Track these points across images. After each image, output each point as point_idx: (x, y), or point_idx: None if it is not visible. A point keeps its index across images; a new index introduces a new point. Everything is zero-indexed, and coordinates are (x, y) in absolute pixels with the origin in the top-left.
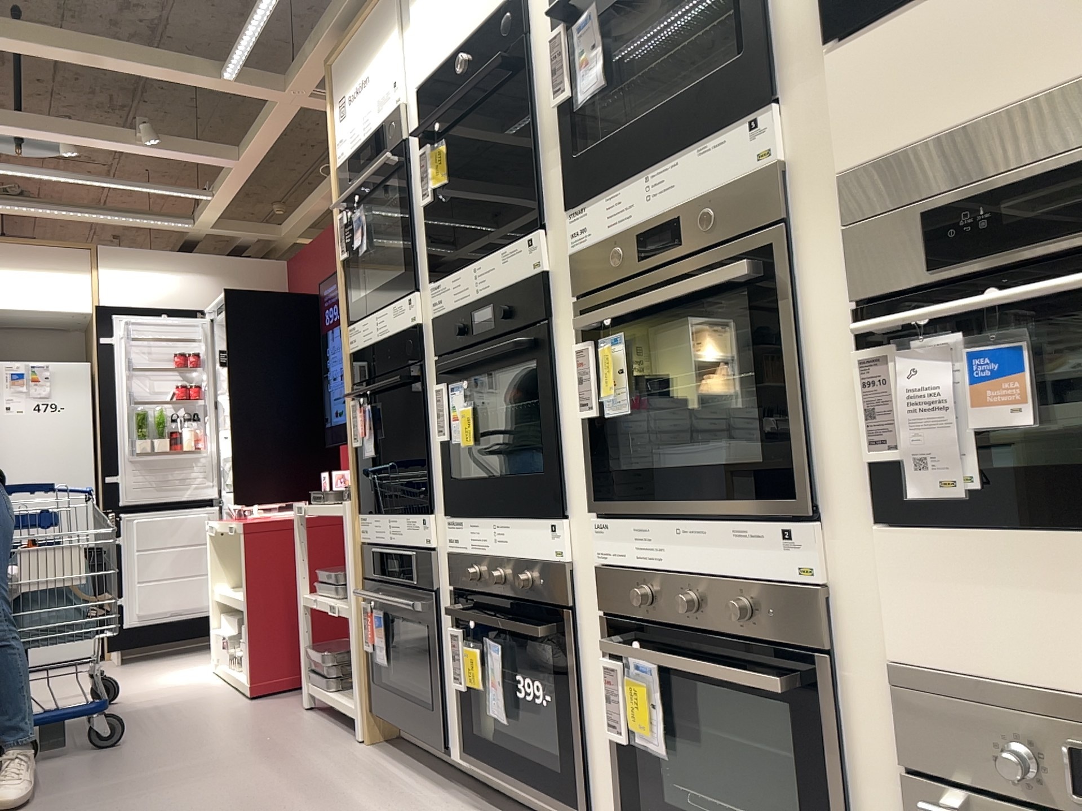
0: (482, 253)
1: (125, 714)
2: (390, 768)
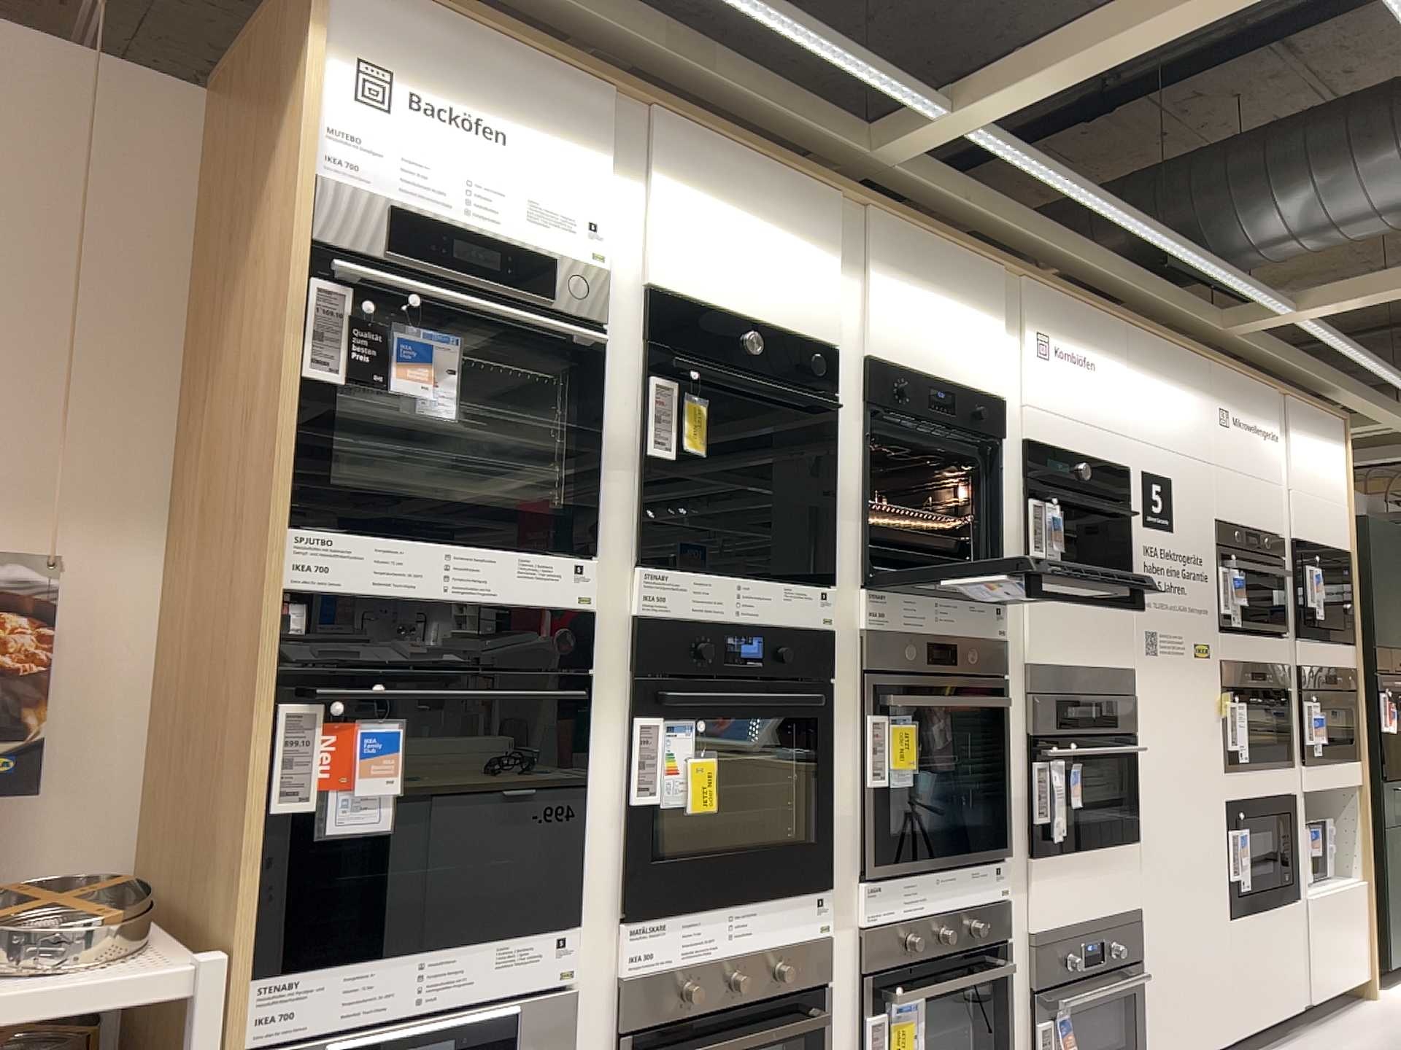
0: (737, 567)
1: None
2: None
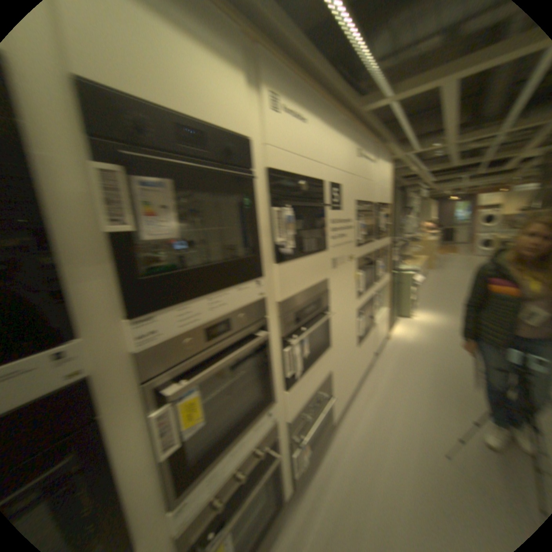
0: None
1: None
2: None
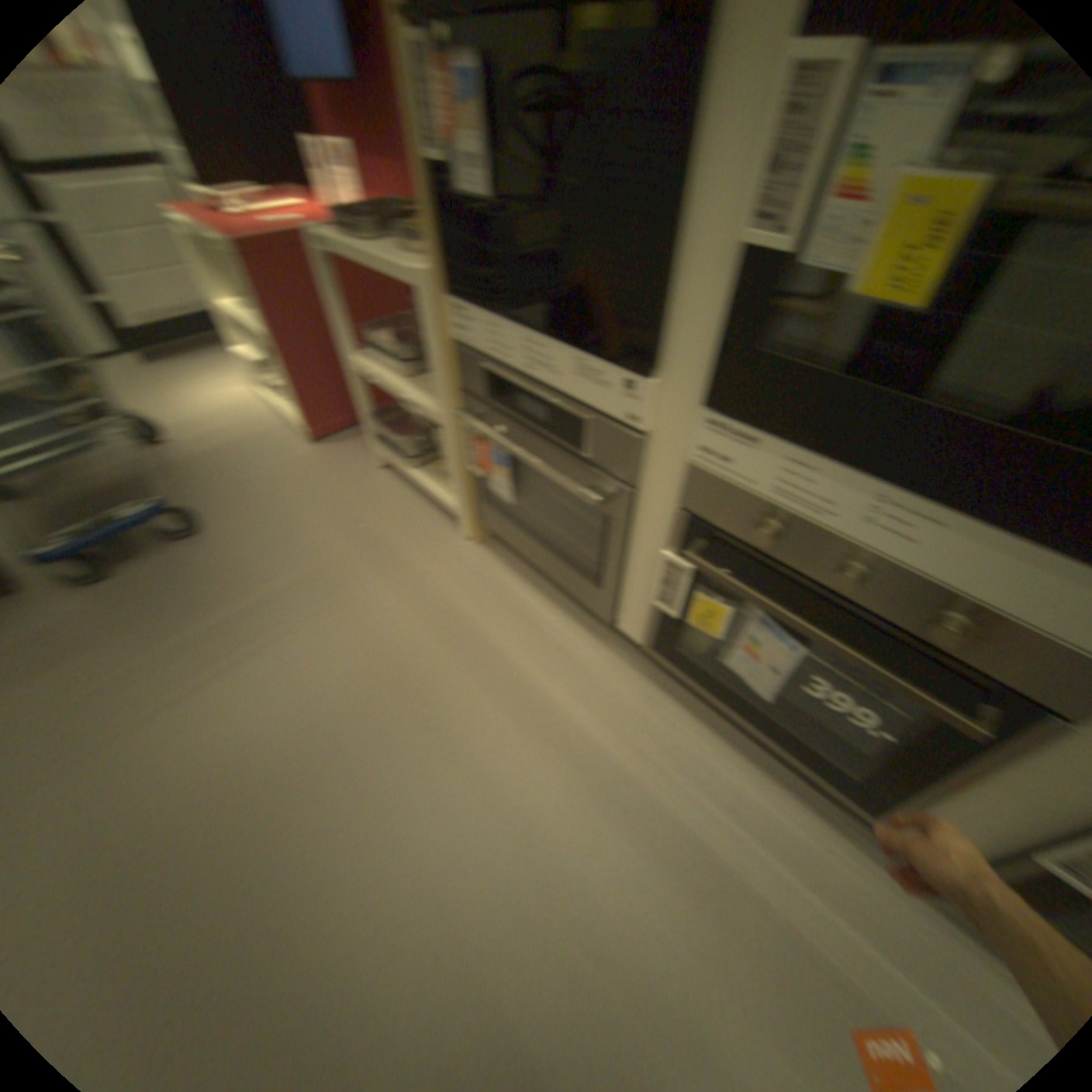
0: None
1: (172, 472)
2: (521, 595)
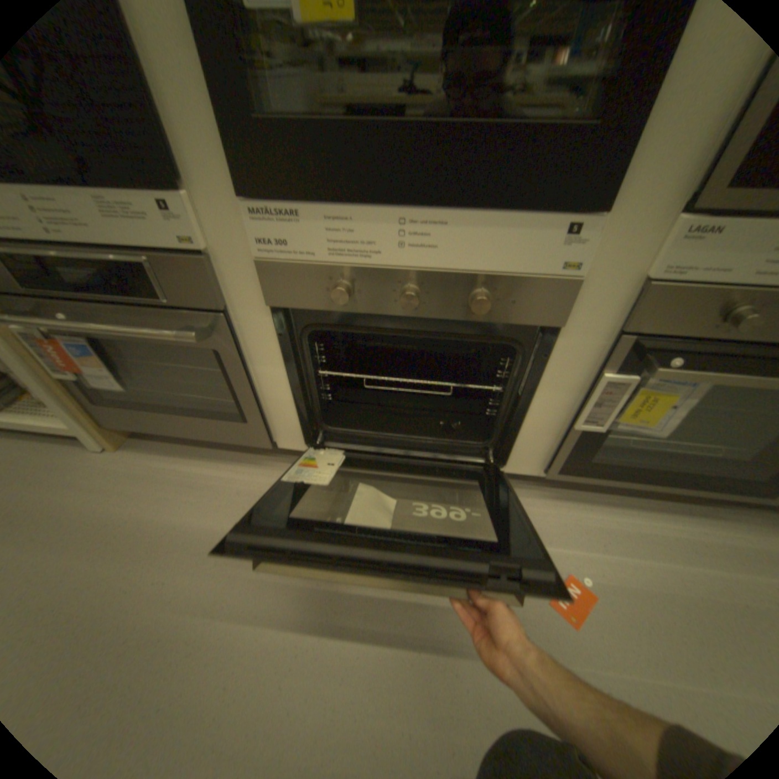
0: None
1: None
2: (184, 469)
